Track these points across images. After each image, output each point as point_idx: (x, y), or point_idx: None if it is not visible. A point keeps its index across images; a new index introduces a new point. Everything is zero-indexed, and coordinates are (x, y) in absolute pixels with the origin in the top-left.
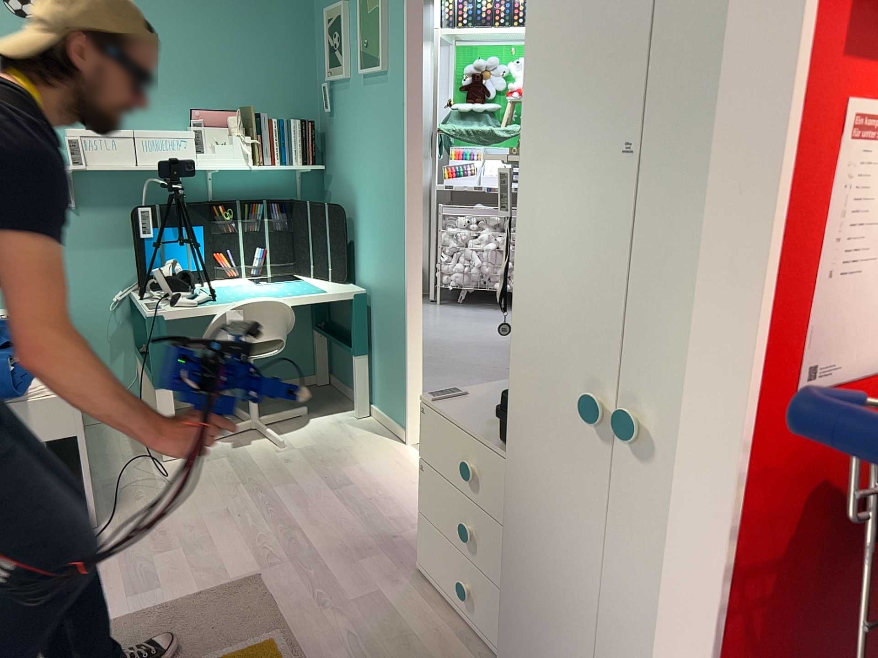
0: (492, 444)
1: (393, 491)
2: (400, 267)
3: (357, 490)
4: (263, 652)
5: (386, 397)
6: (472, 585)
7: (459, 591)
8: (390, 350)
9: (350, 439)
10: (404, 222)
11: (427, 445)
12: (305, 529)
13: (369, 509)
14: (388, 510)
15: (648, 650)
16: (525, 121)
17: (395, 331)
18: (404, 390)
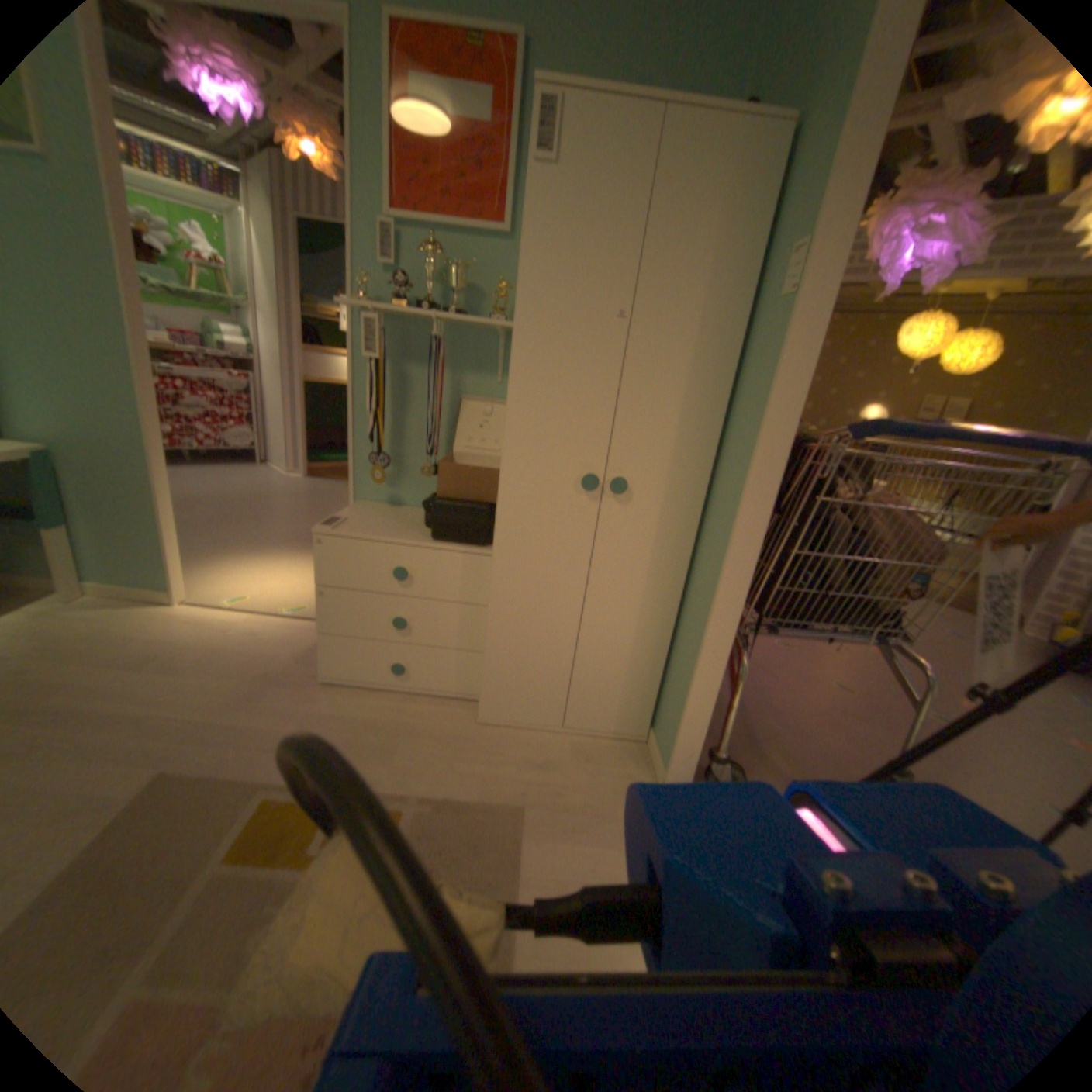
0: (426, 546)
1: (211, 646)
2: (124, 417)
3: (168, 661)
4: (266, 814)
5: (112, 568)
6: (406, 661)
7: (393, 672)
8: (114, 514)
9: (86, 625)
10: (126, 363)
11: (329, 572)
12: (153, 716)
13: (207, 669)
14: (228, 661)
15: (617, 609)
16: (520, 287)
17: (122, 492)
18: (157, 552)
